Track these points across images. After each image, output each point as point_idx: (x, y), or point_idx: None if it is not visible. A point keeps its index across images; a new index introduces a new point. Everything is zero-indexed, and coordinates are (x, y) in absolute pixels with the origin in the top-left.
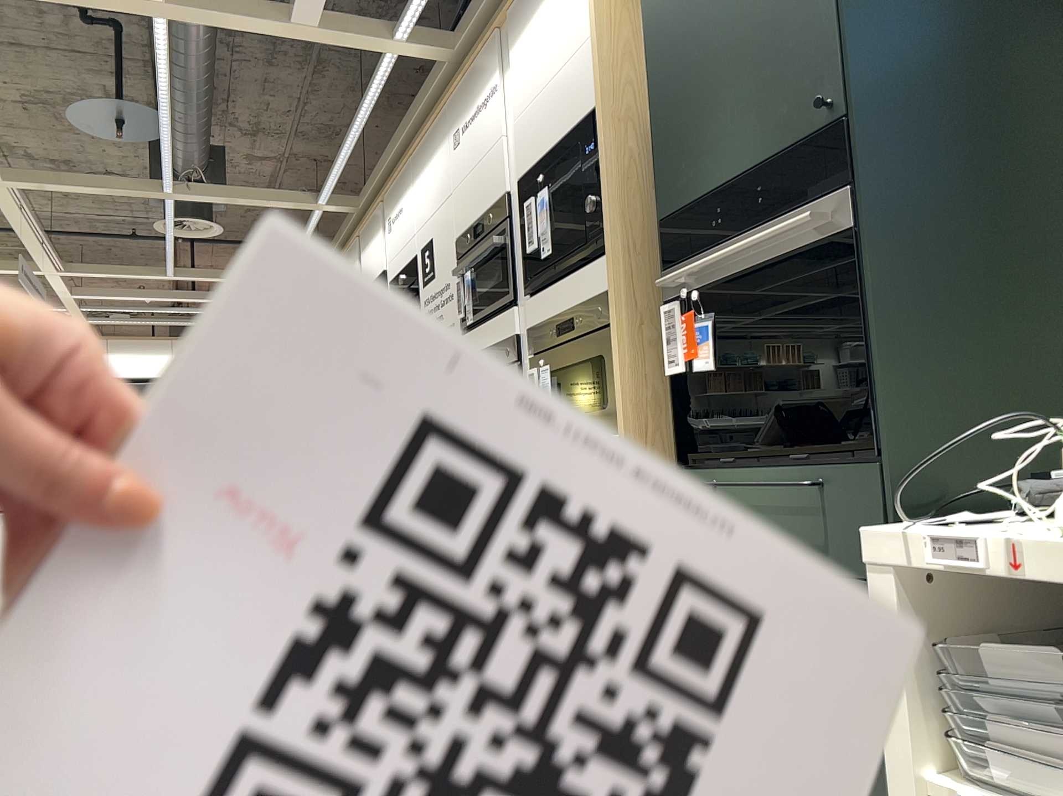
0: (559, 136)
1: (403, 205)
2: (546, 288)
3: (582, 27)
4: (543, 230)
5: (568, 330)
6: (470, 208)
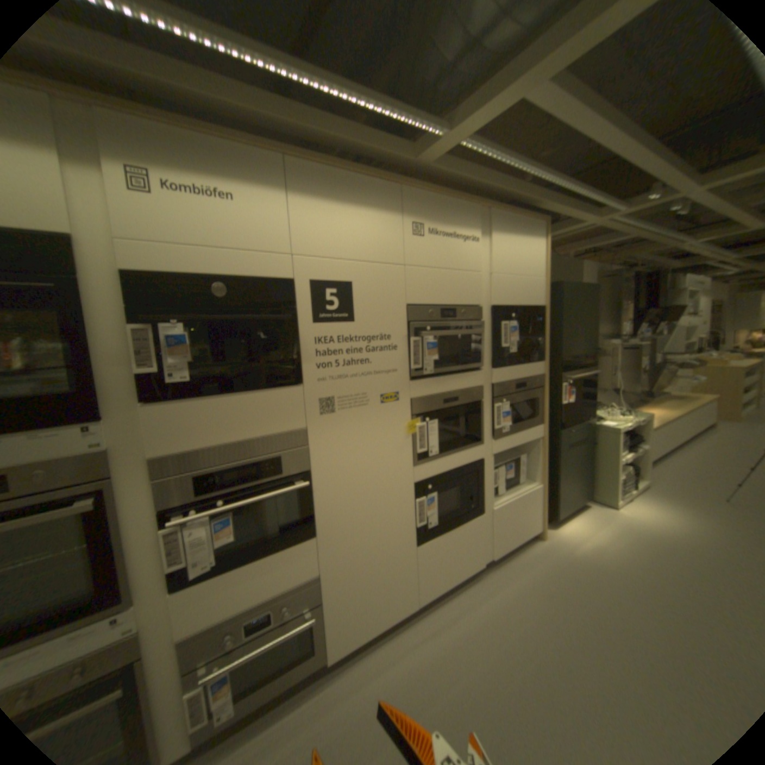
0: (524, 303)
1: (236, 192)
2: (502, 366)
3: (539, 268)
4: (512, 340)
5: (521, 387)
6: (435, 293)
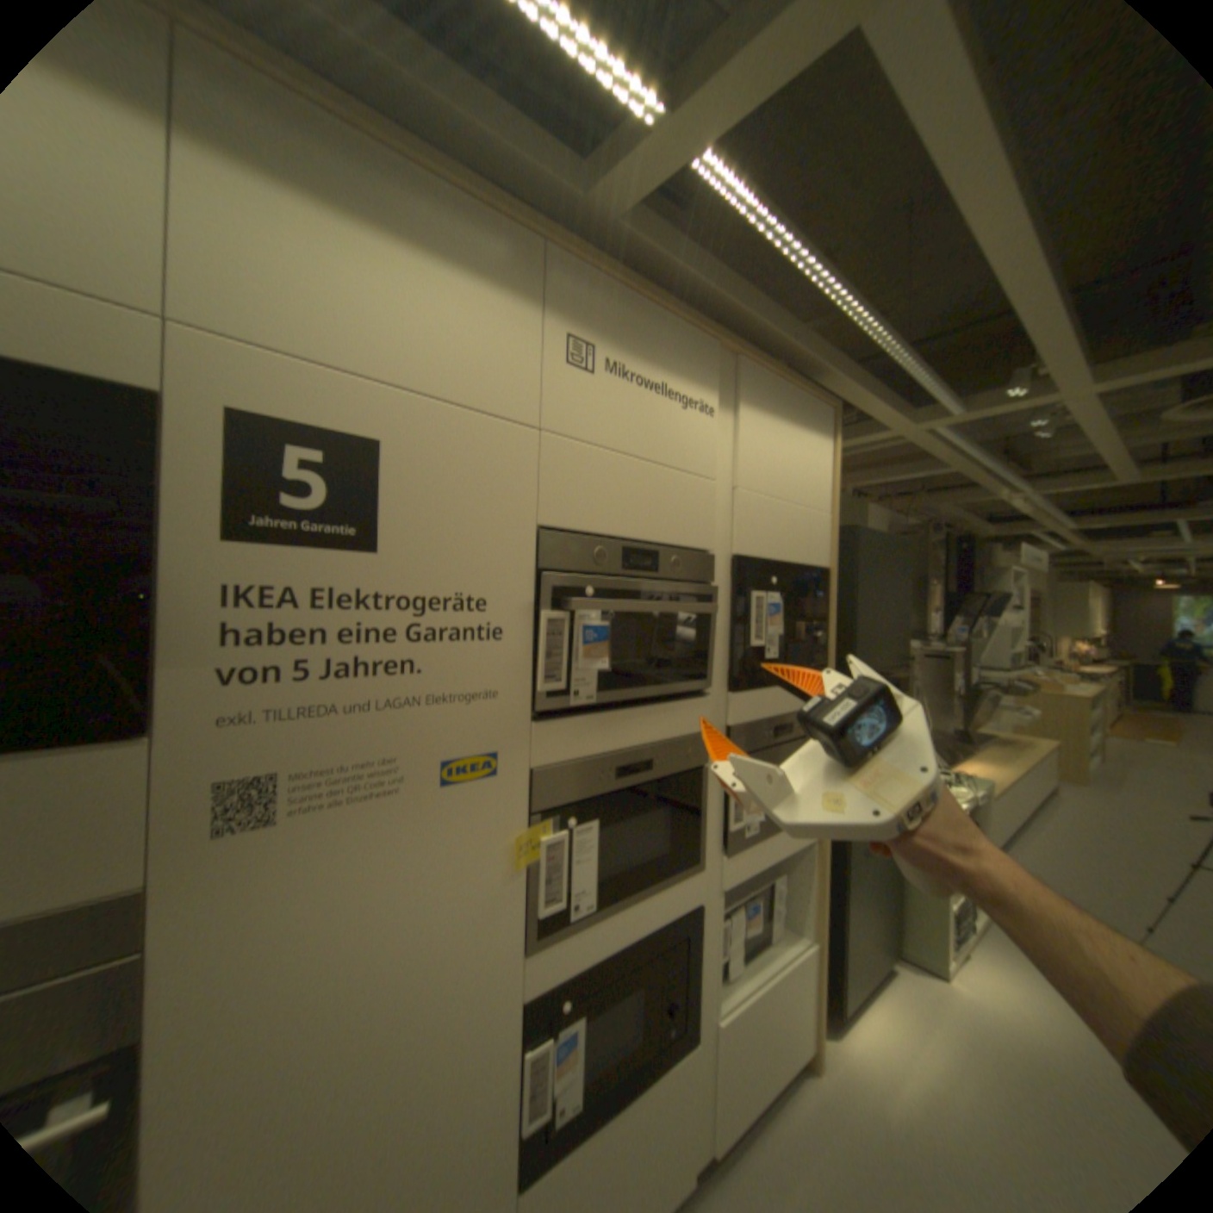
0: (792, 559)
1: None
2: (747, 687)
3: (820, 494)
4: (769, 632)
5: (783, 734)
6: (611, 509)
